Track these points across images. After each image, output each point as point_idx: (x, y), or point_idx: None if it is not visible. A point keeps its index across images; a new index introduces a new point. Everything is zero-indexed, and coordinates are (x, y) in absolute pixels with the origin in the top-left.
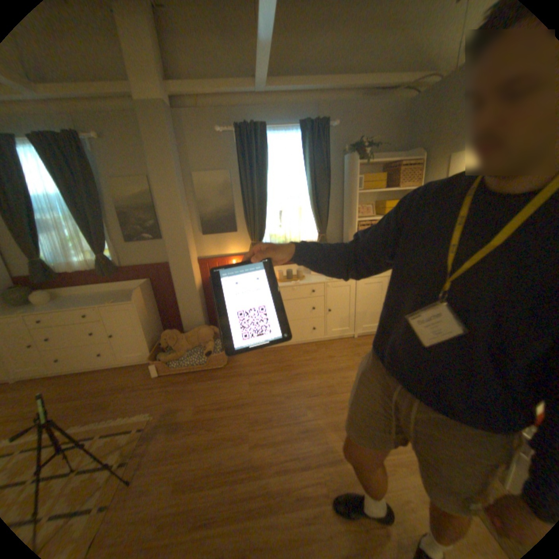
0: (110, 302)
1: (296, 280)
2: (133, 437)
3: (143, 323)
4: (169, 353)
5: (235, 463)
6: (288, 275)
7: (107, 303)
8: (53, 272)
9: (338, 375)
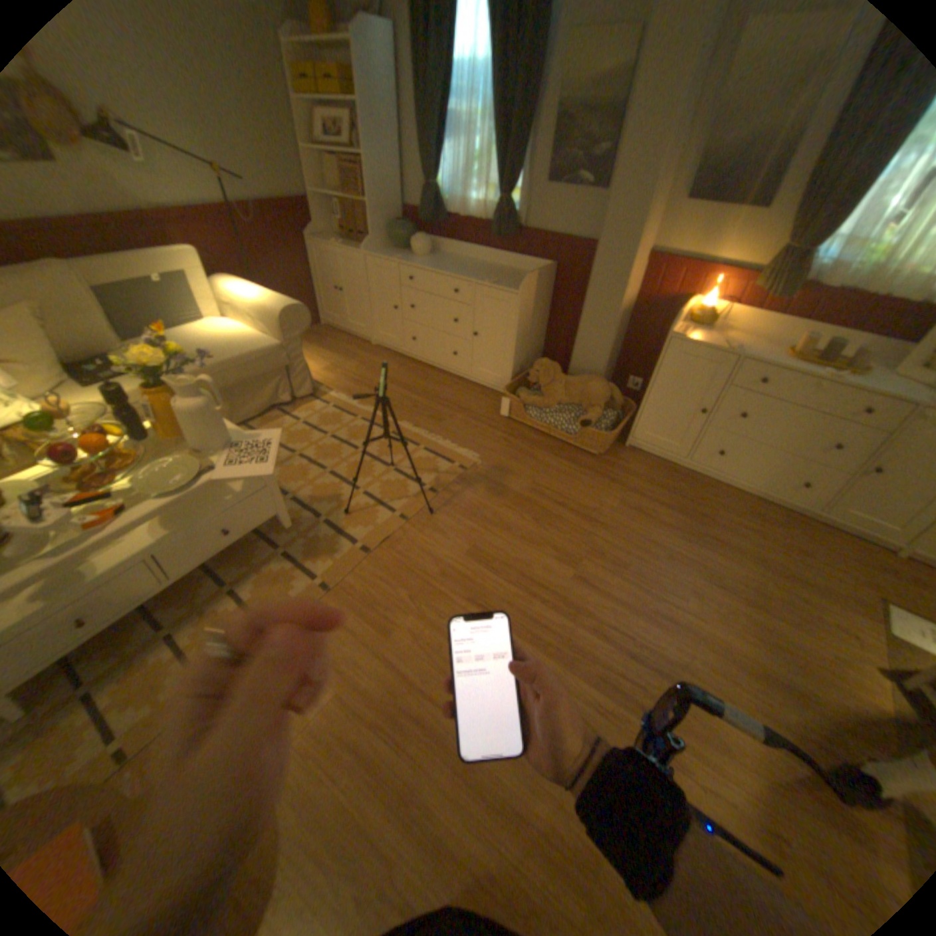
0: (492, 282)
1: (842, 370)
2: (454, 472)
3: (520, 333)
4: (534, 394)
5: (547, 580)
6: (830, 352)
7: (488, 282)
8: (444, 211)
9: (795, 591)
